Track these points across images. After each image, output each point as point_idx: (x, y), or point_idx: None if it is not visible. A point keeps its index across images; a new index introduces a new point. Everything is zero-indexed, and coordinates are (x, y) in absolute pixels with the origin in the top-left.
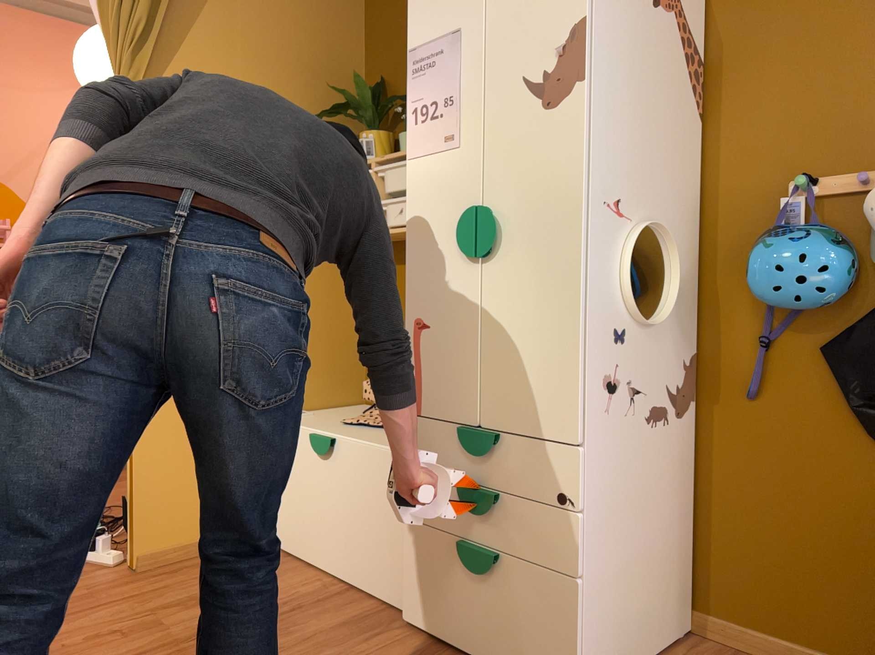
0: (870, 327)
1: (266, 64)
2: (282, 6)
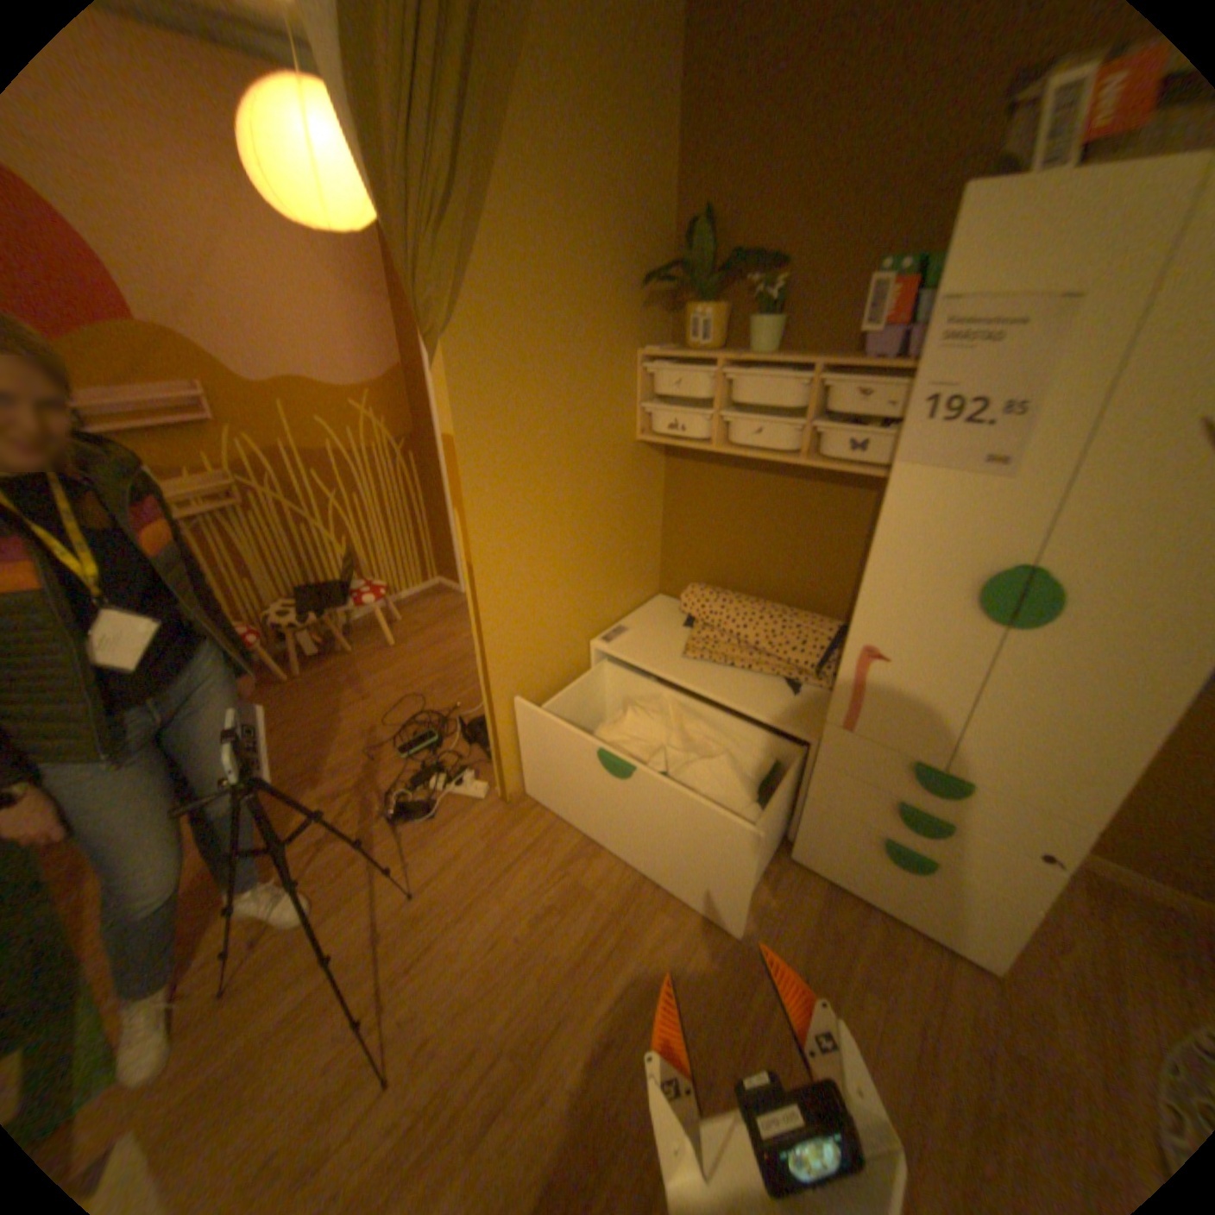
0: None
1: (577, 204)
2: (592, 86)
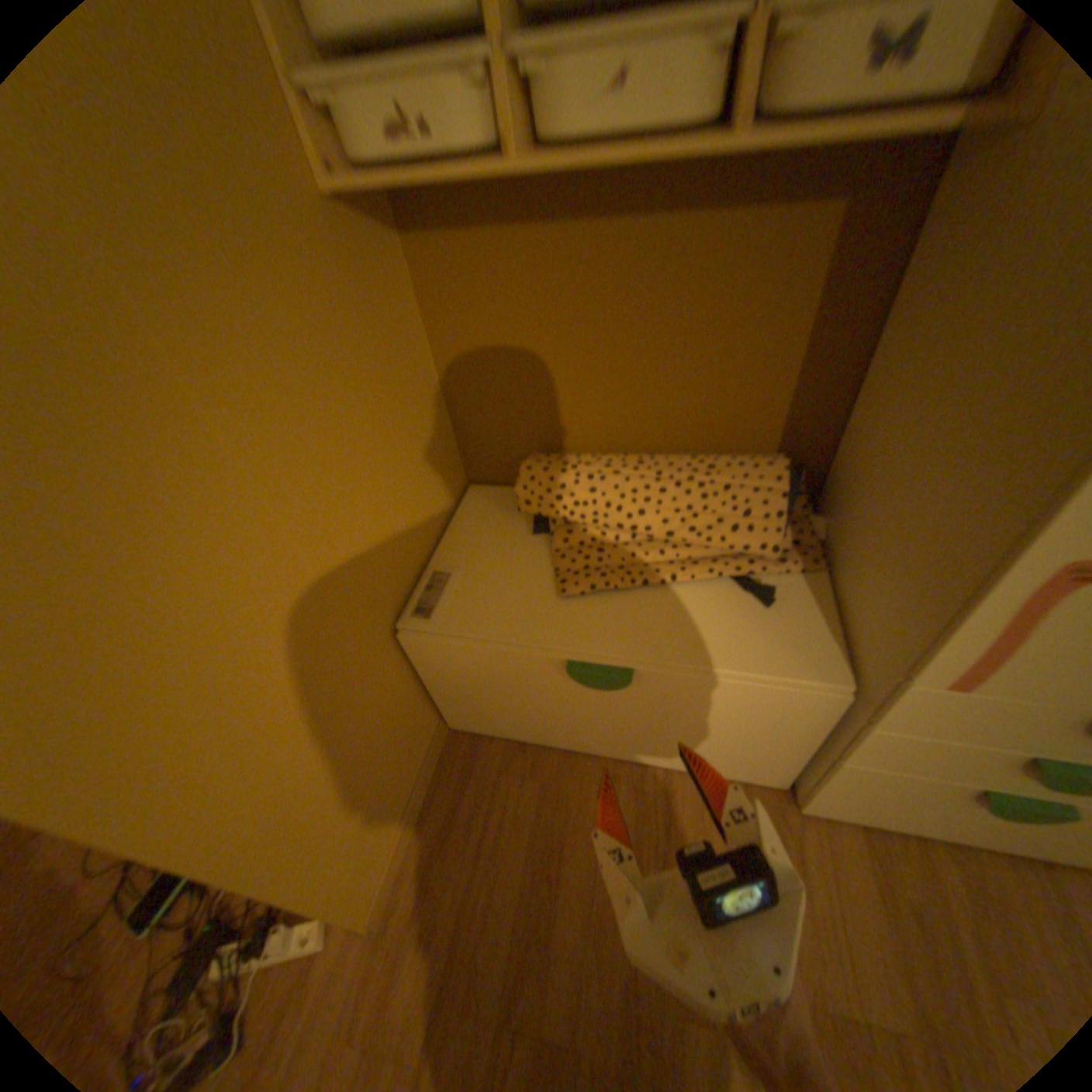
0: None
1: None
2: None
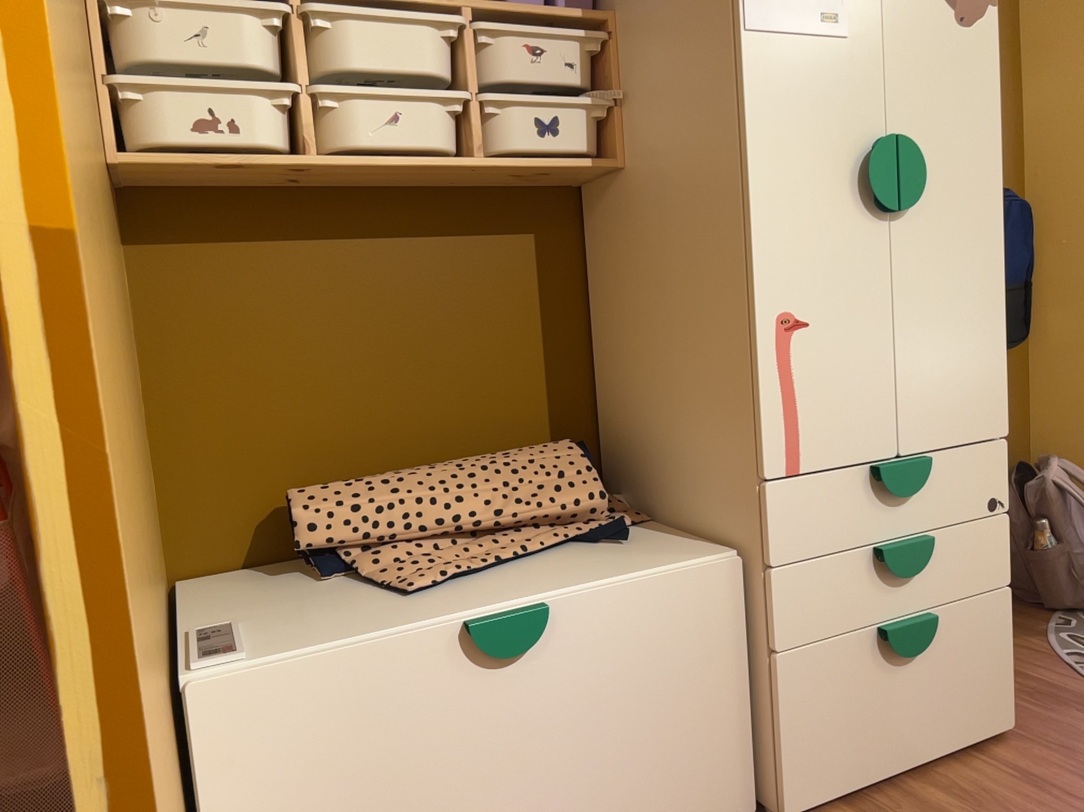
0: None
1: None
2: None
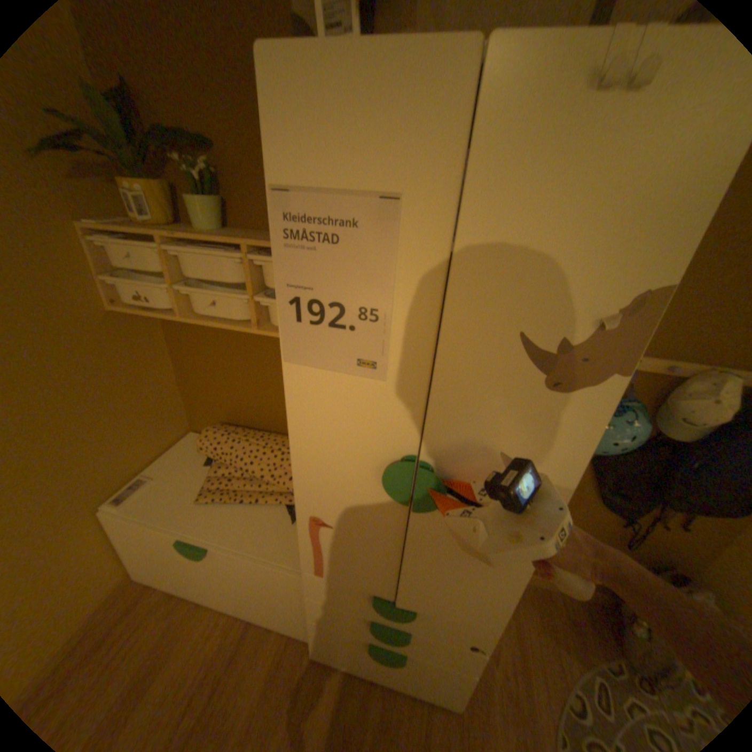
0: (636, 461)
1: None
2: None
